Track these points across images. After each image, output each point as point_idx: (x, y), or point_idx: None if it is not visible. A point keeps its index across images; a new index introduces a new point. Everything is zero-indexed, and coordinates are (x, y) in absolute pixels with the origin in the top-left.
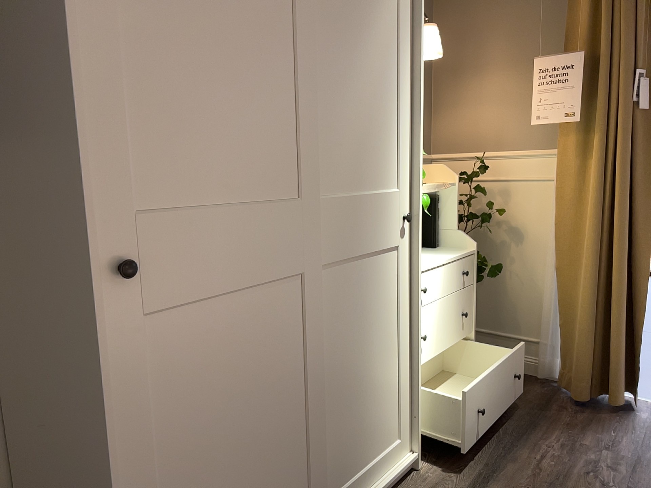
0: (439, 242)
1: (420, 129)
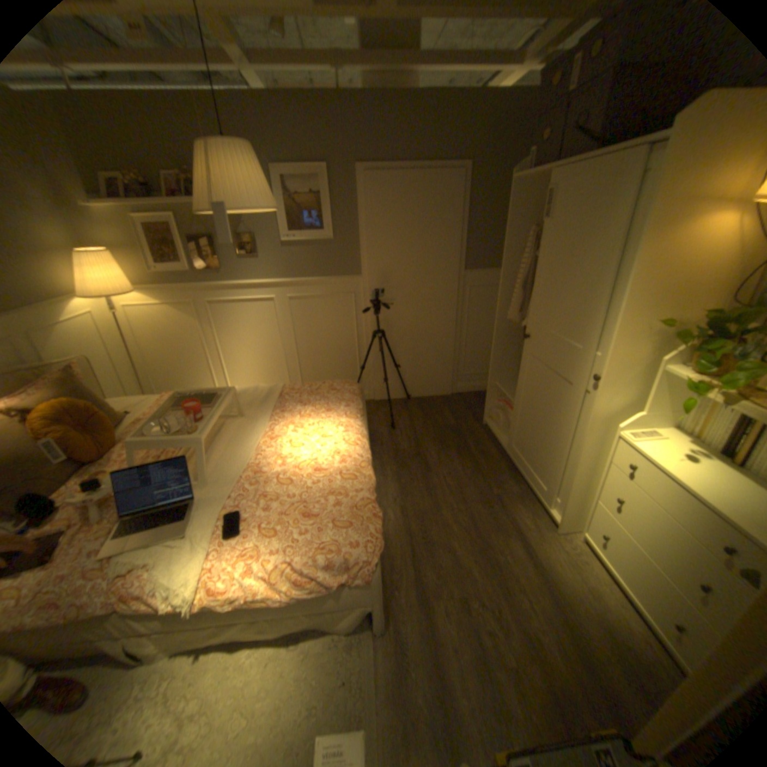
0: None
1: (623, 316)
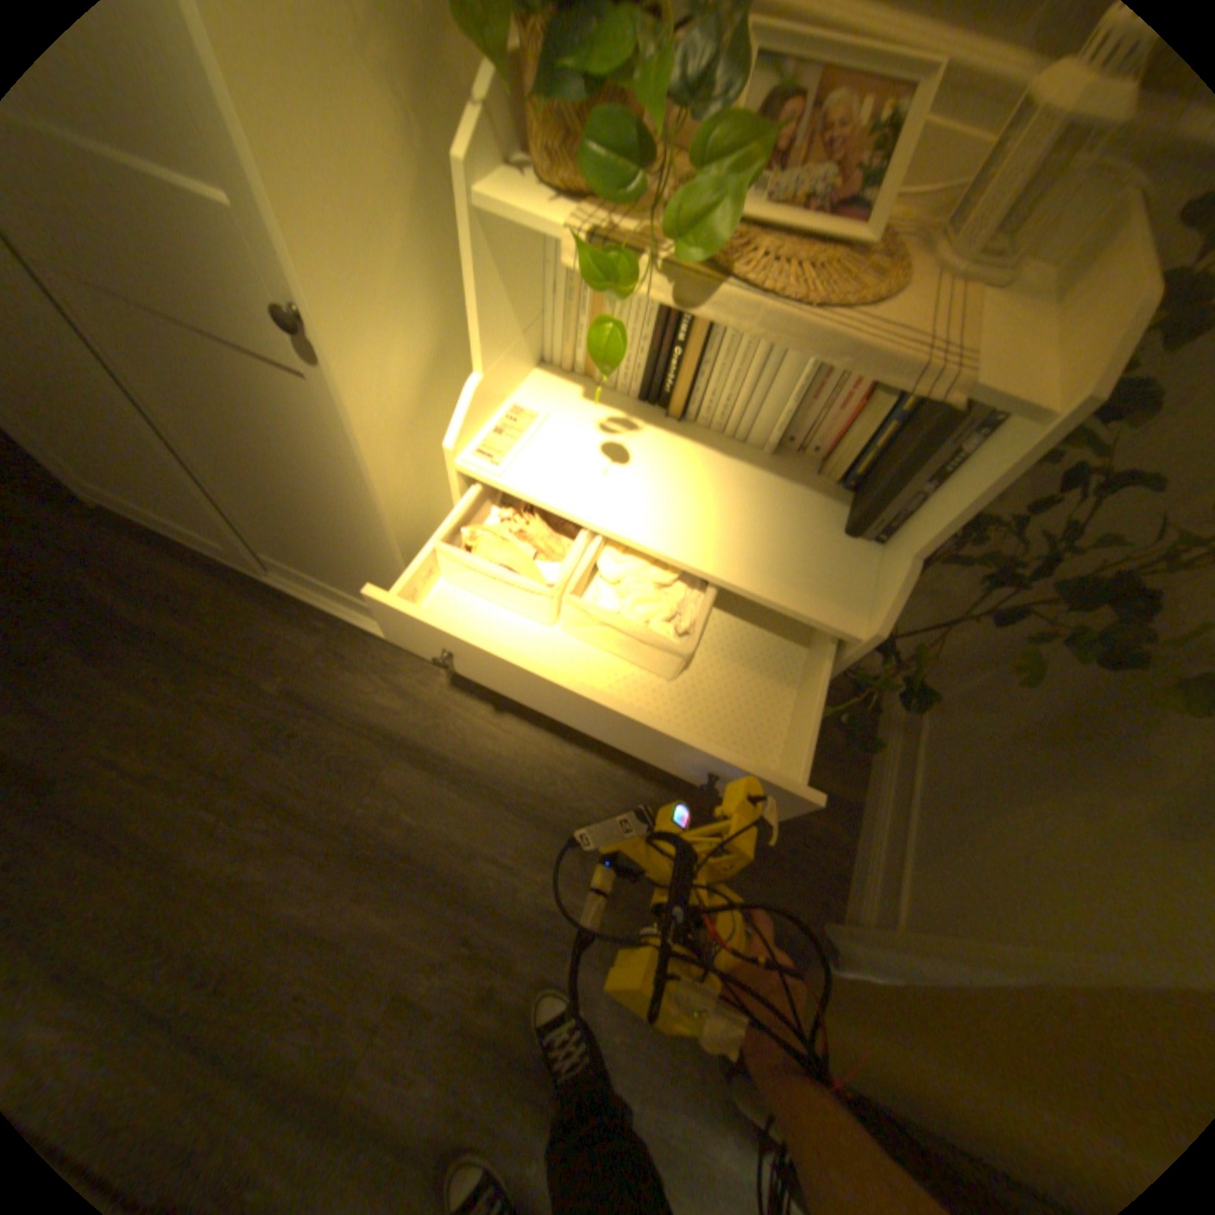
0: (887, 532)
1: None
